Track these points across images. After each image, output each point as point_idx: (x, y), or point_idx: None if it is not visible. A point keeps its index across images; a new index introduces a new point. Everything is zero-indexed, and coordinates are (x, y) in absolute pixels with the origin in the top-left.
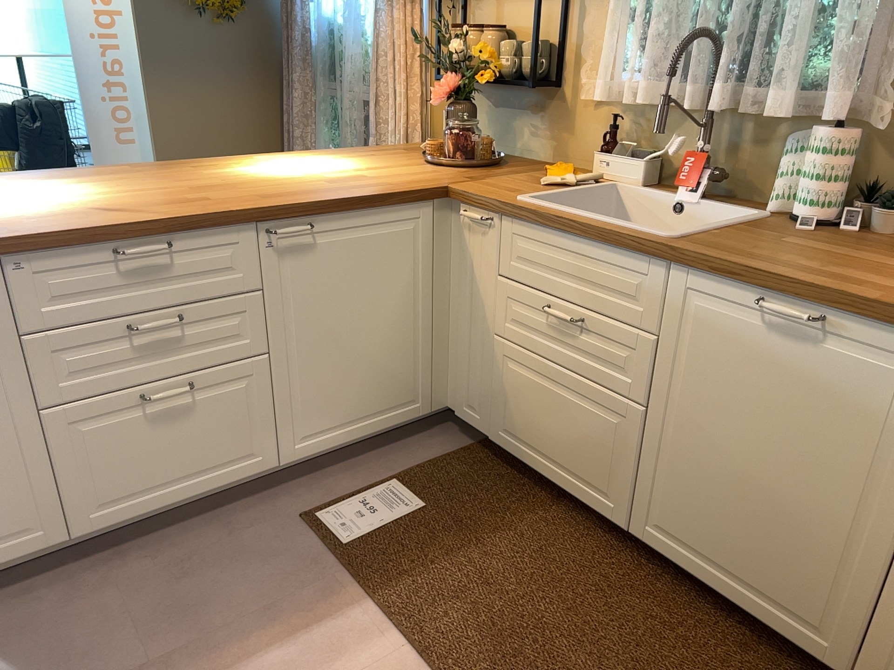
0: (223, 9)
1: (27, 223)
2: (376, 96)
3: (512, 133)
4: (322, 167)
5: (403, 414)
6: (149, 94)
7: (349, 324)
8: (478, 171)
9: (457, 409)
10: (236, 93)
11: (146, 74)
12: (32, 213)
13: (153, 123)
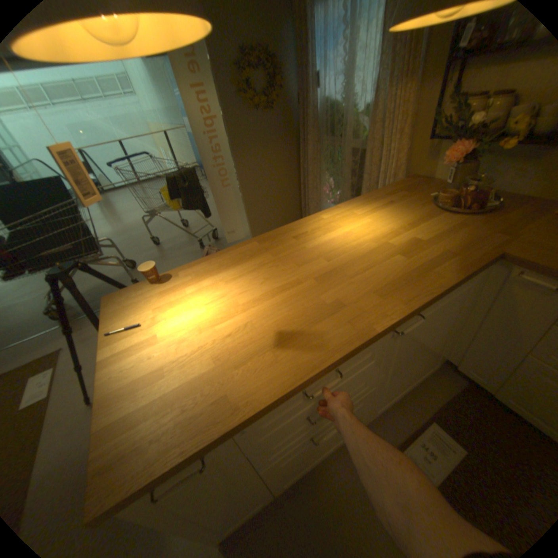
0: (265, 101)
1: (234, 378)
2: (371, 148)
3: (494, 172)
4: (375, 226)
5: (430, 375)
6: (234, 161)
7: (420, 353)
8: (497, 219)
9: (462, 369)
10: (274, 150)
11: (231, 150)
12: (230, 349)
13: (237, 175)
